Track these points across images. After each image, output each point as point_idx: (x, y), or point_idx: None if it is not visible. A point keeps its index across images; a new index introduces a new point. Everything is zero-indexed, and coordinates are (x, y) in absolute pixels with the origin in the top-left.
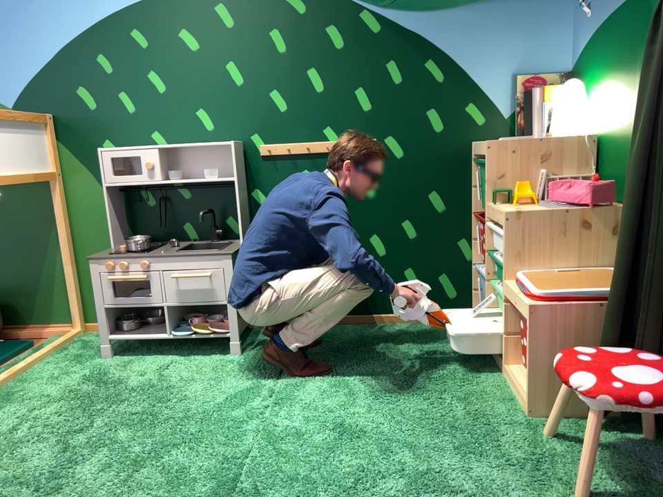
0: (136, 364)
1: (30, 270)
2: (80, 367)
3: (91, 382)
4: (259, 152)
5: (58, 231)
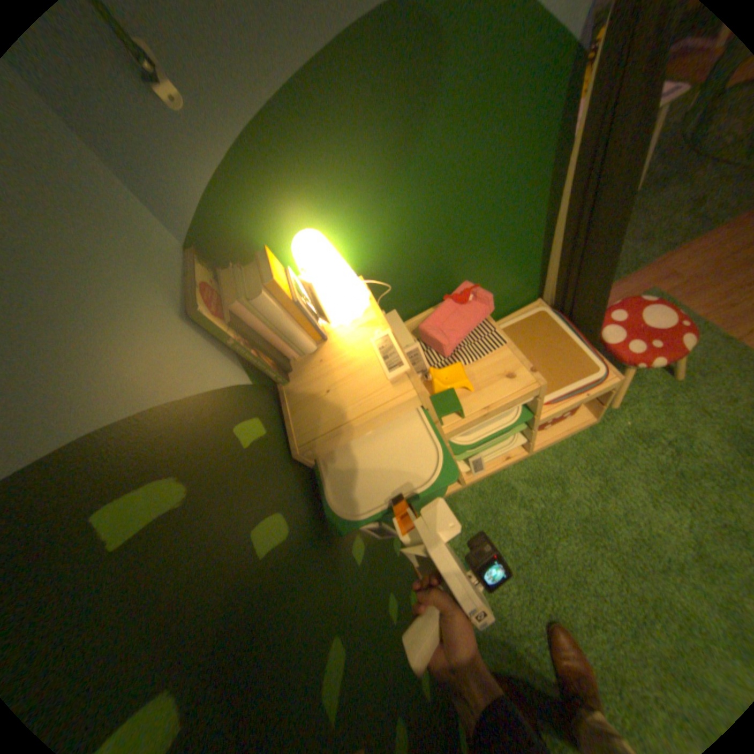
0: None
1: None
2: None
3: None
4: None
5: None
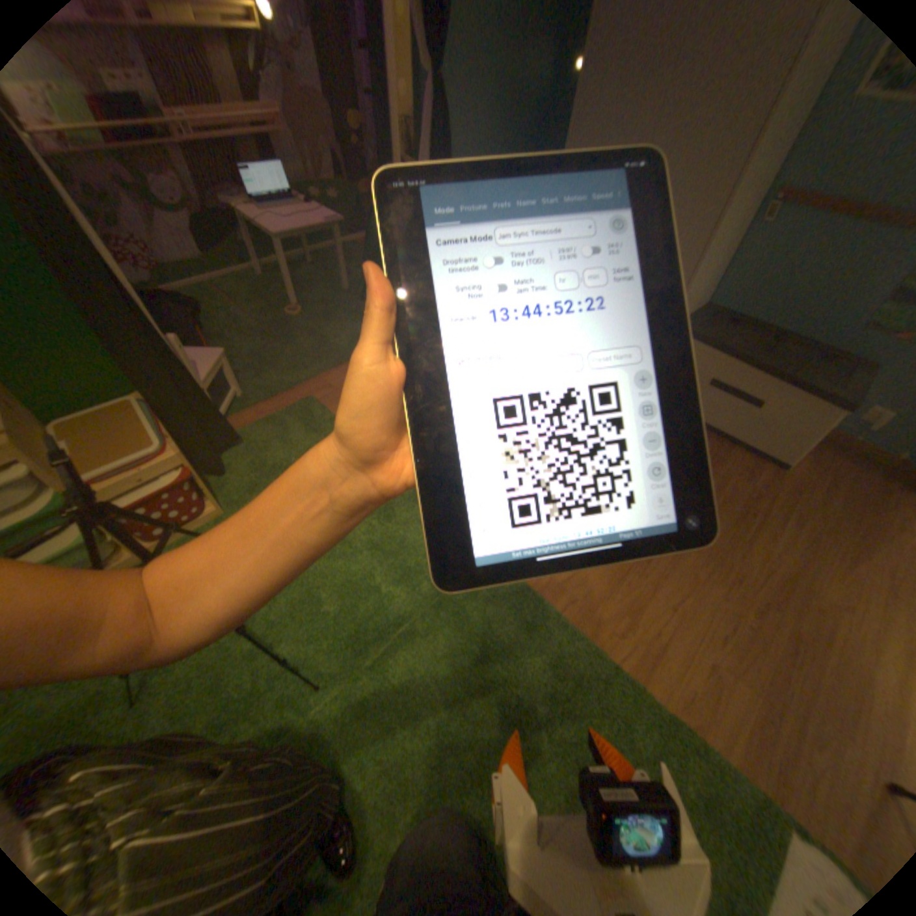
0: None
1: None
2: None
3: None
4: None
5: None
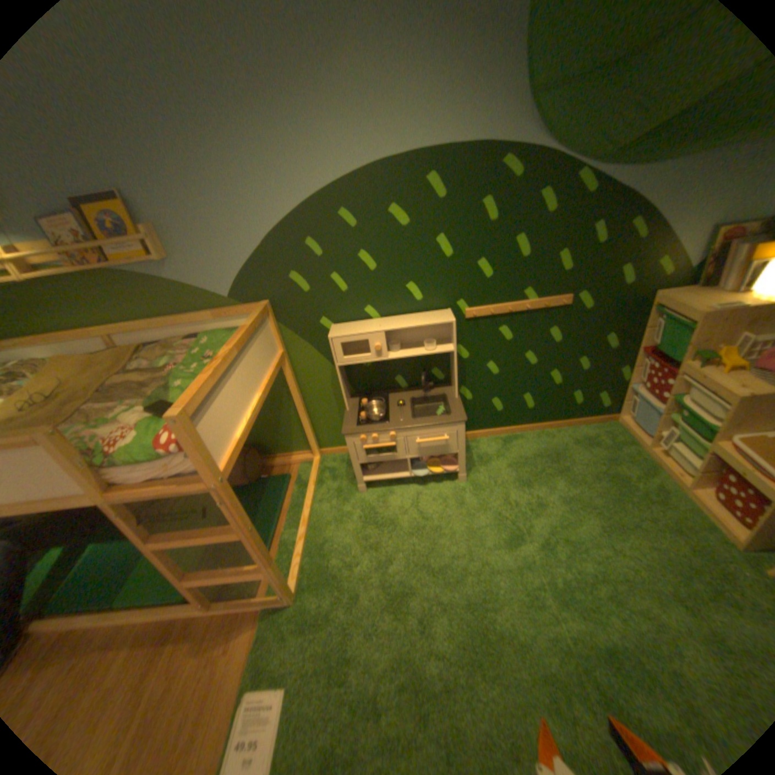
0: (390, 497)
1: (270, 421)
2: (349, 505)
3: (371, 525)
4: (464, 316)
5: (288, 392)
